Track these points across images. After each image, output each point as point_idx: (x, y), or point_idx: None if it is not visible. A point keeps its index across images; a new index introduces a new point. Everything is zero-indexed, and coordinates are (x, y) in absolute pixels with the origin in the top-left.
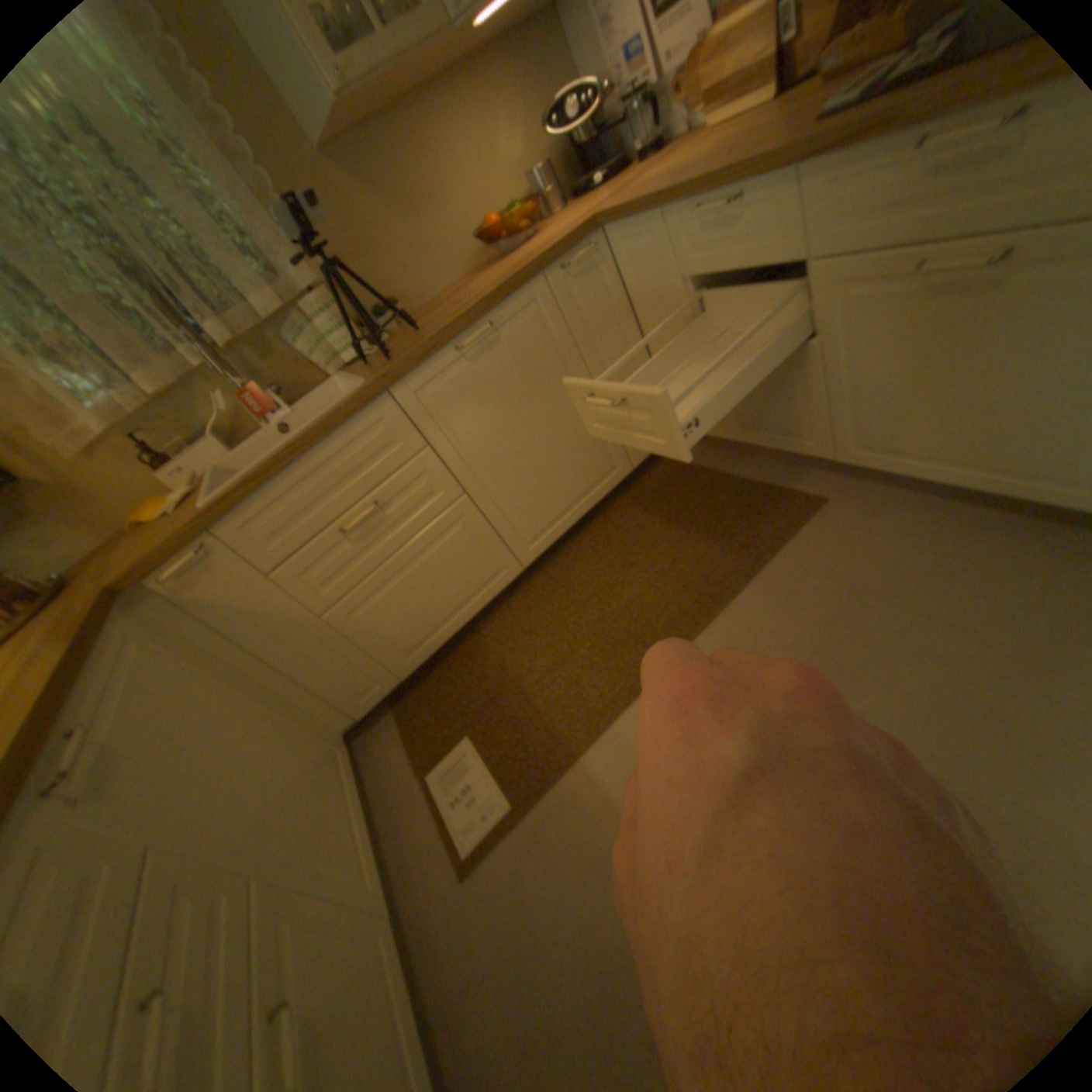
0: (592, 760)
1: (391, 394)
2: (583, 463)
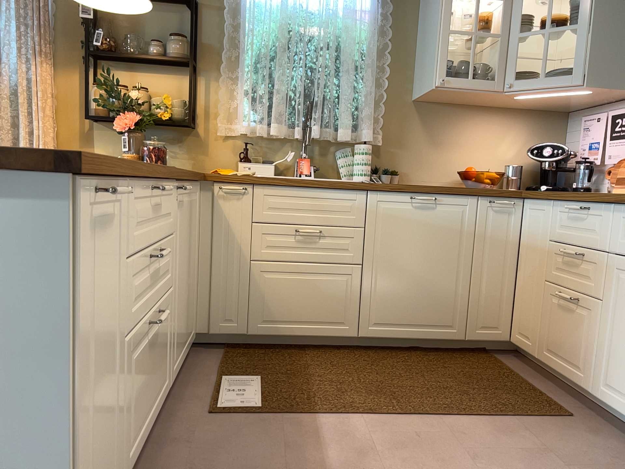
0: (323, 421)
1: (368, 194)
2: (436, 308)
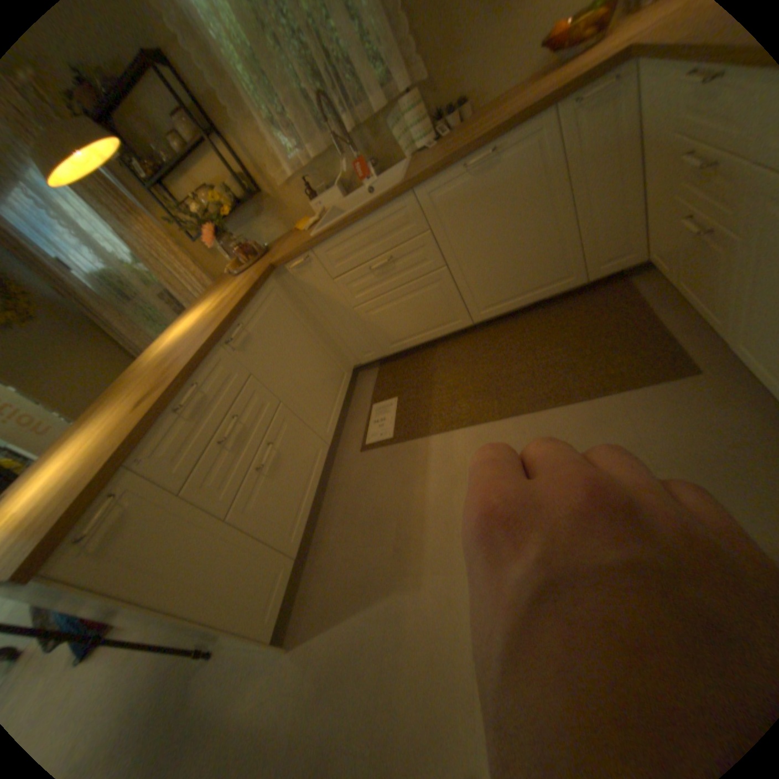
0: (435, 440)
1: (415, 192)
2: (543, 267)
